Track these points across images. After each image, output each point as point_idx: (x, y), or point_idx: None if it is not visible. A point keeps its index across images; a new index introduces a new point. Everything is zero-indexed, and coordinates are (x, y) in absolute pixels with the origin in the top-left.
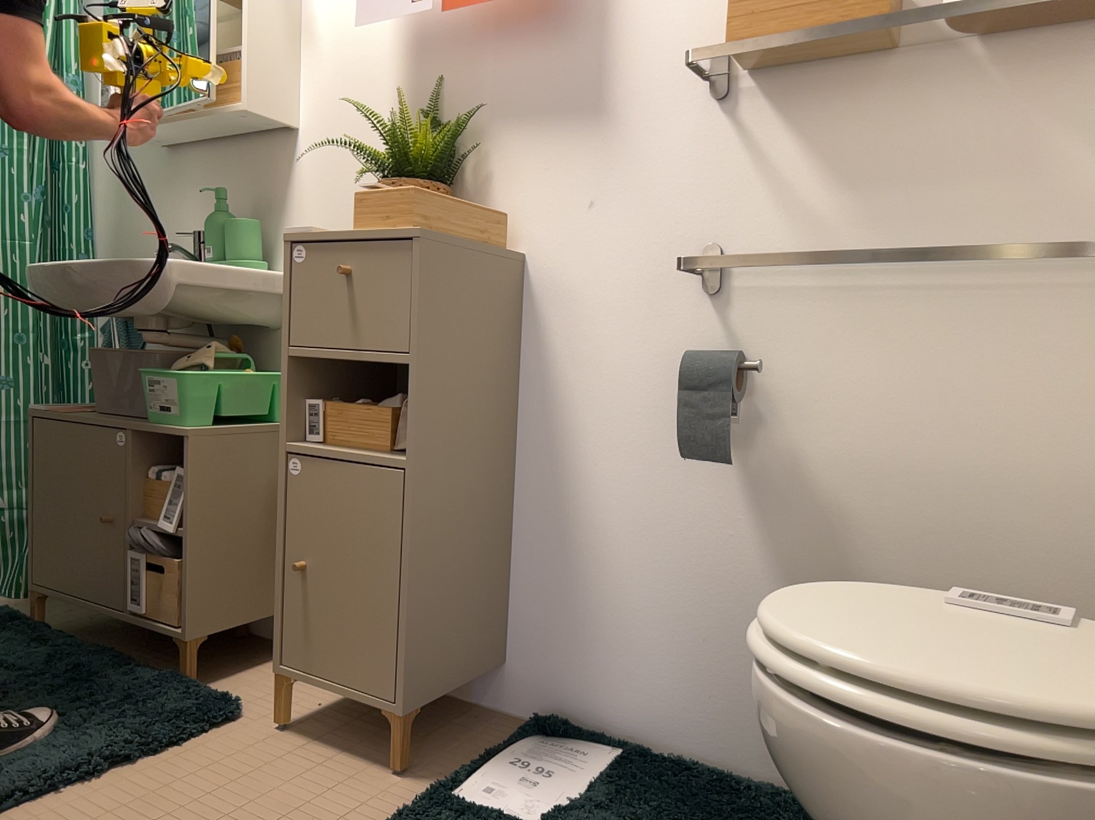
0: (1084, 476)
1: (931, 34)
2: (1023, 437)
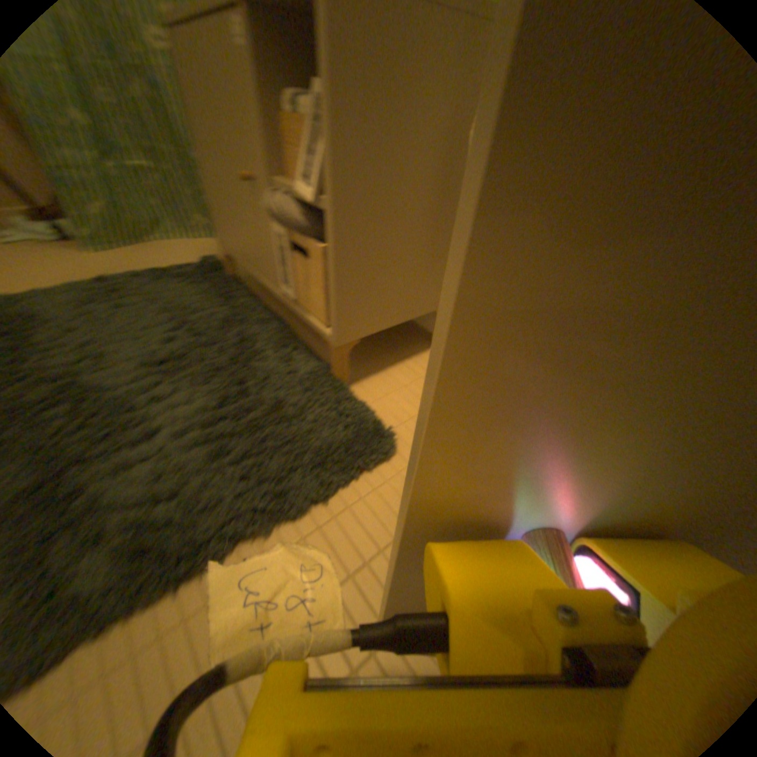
0: None
1: None
2: None
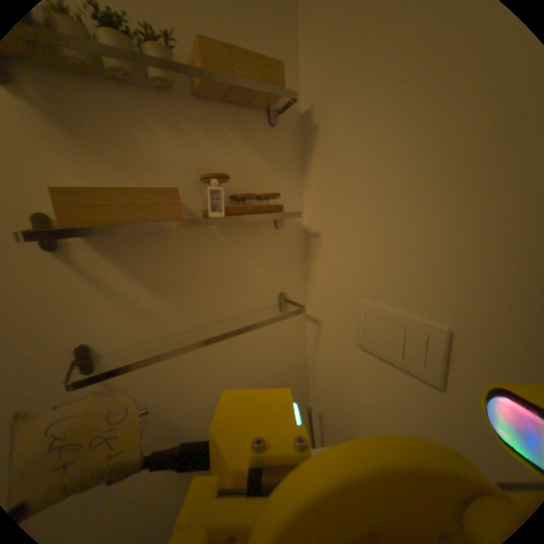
0: (278, 373)
1: (198, 213)
2: (261, 370)
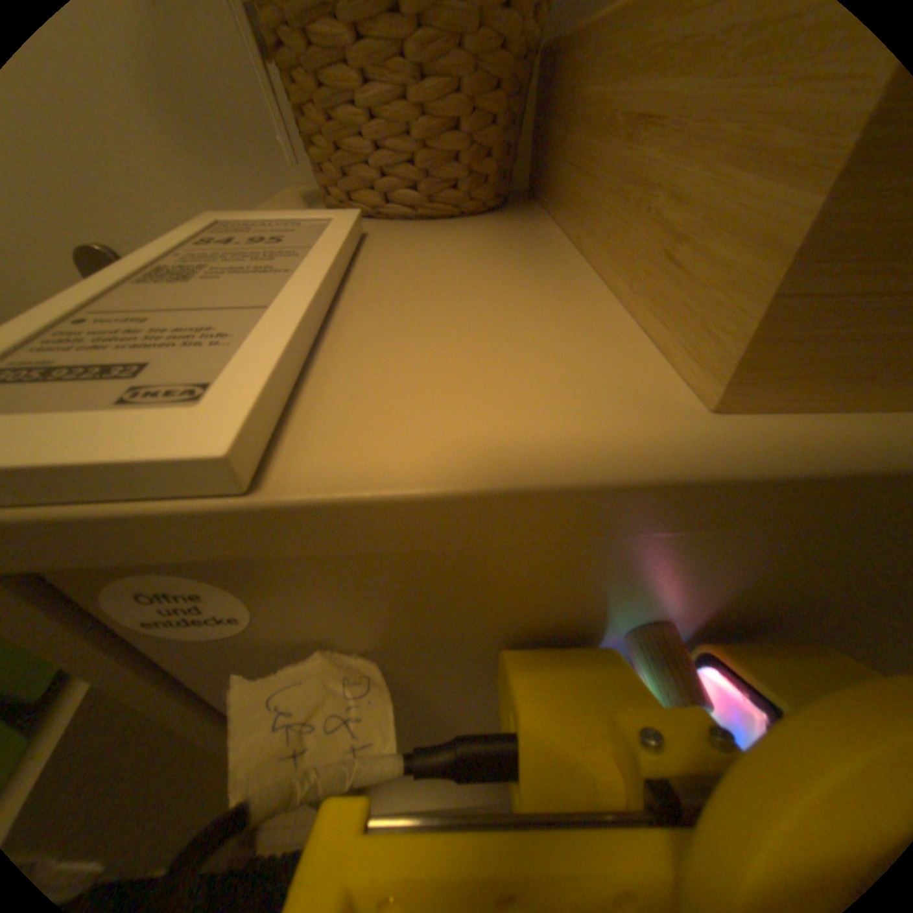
0: None
1: None
2: None
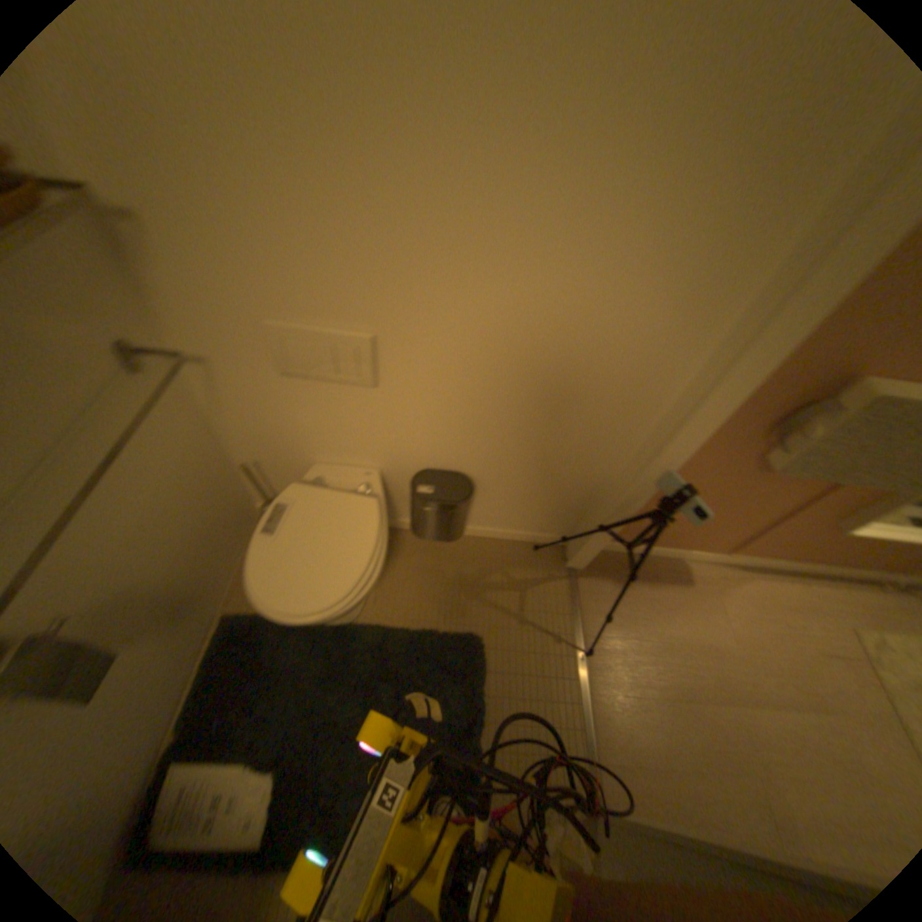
0: (181, 456)
1: None
2: (157, 467)
